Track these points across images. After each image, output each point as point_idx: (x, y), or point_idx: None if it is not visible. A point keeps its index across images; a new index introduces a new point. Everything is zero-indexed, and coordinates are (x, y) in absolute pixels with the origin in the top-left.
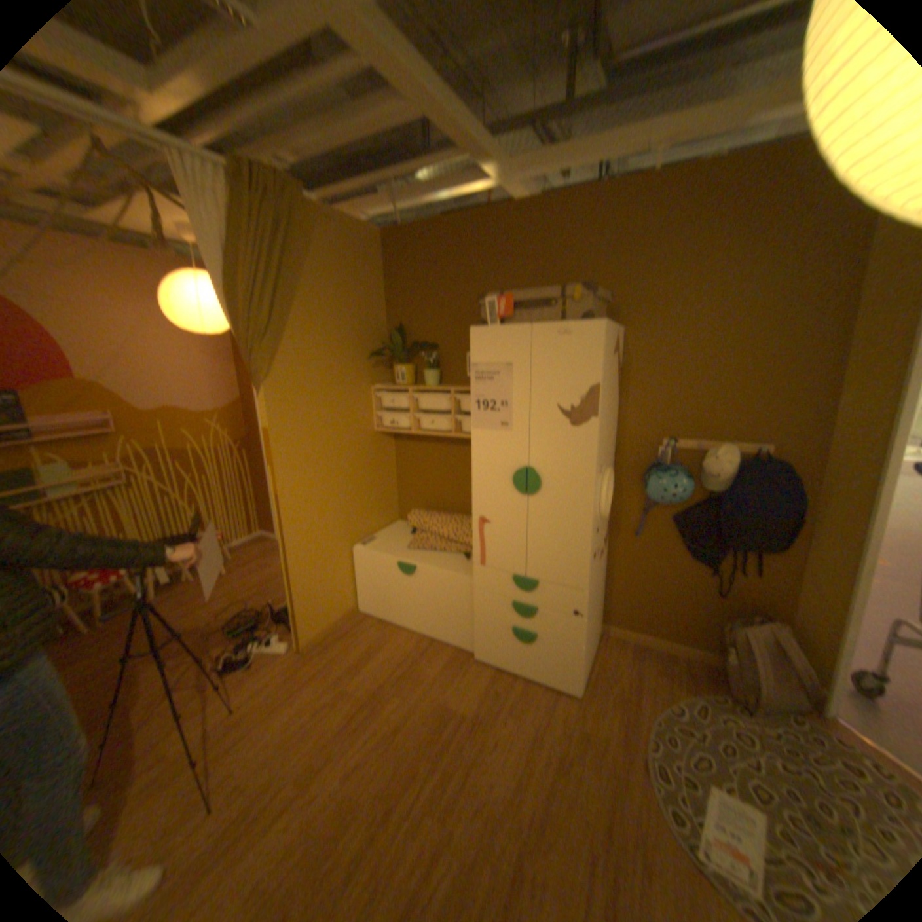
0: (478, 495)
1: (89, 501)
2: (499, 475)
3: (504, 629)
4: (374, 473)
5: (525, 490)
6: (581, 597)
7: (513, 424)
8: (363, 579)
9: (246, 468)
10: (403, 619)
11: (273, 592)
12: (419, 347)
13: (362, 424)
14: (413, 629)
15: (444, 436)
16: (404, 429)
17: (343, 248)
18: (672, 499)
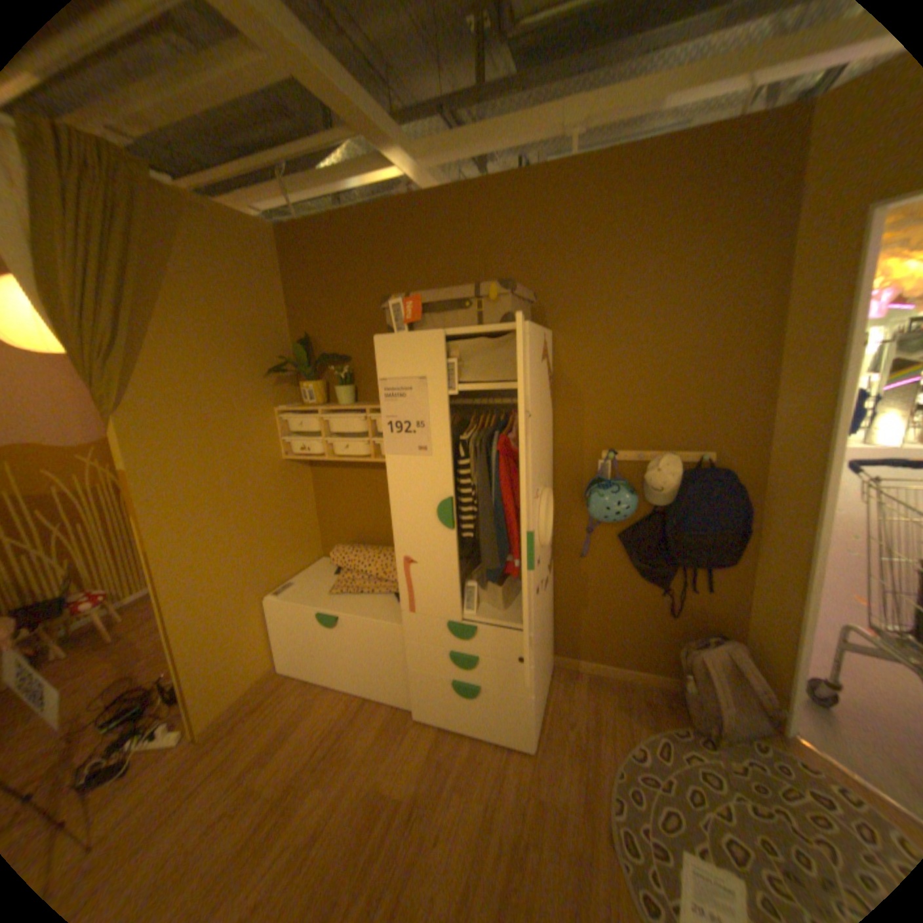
0: (401, 530)
1: None
2: (421, 506)
3: (443, 682)
4: (285, 506)
5: (452, 522)
6: (526, 641)
7: (432, 447)
8: (278, 634)
9: None
10: (329, 677)
11: None
12: (327, 359)
13: (266, 451)
14: (341, 688)
15: (363, 460)
16: (316, 454)
17: (223, 244)
18: (617, 517)
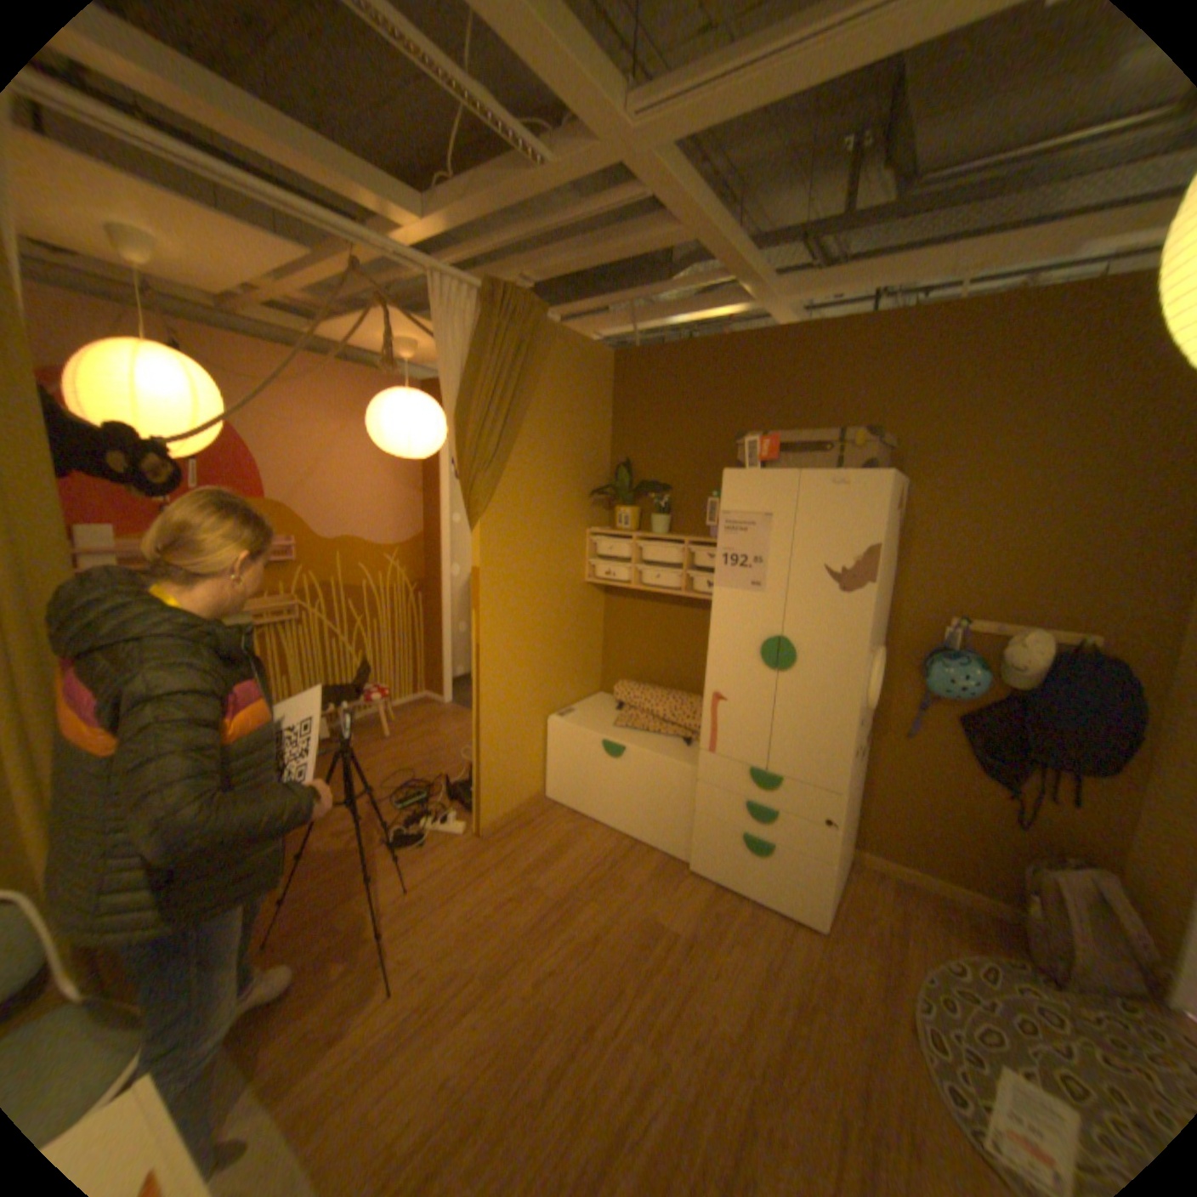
0: (712, 666)
1: (258, 633)
2: (743, 642)
3: (732, 834)
4: (578, 630)
5: (775, 663)
6: (837, 803)
7: (766, 584)
8: (555, 757)
9: (419, 613)
10: (601, 811)
11: (443, 762)
12: (647, 486)
13: (572, 571)
14: (613, 824)
15: (670, 593)
16: (620, 581)
17: (574, 371)
18: (962, 694)
